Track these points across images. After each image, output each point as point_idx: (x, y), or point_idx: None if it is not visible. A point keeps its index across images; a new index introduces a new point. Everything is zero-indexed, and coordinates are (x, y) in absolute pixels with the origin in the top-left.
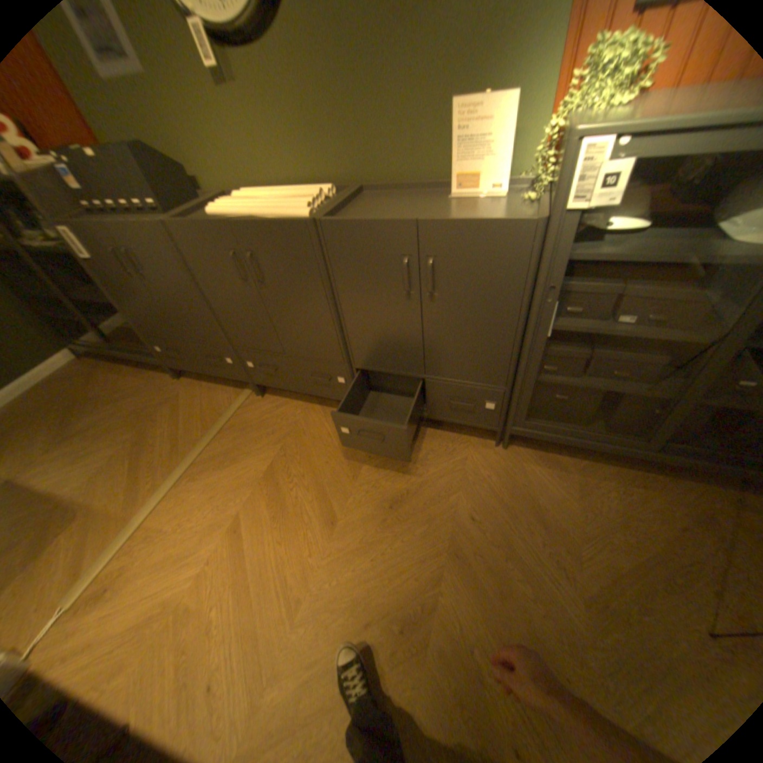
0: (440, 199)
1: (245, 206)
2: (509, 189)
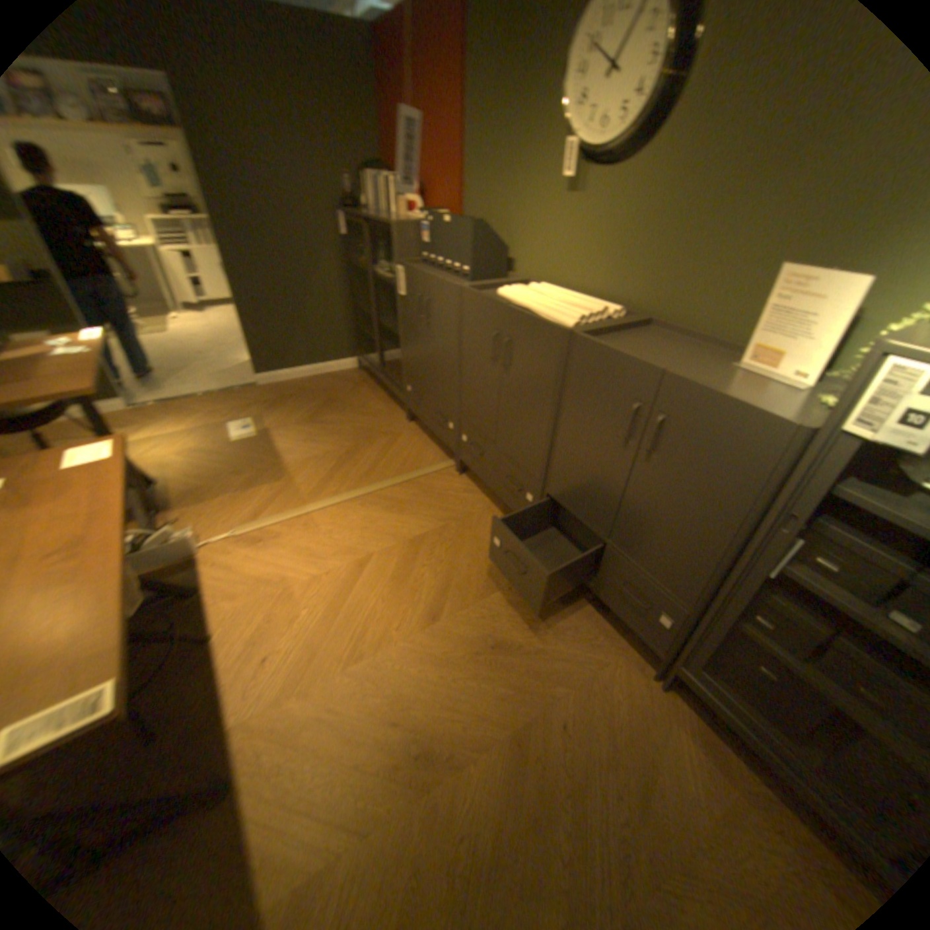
0: (725, 361)
1: (529, 297)
2: (818, 383)
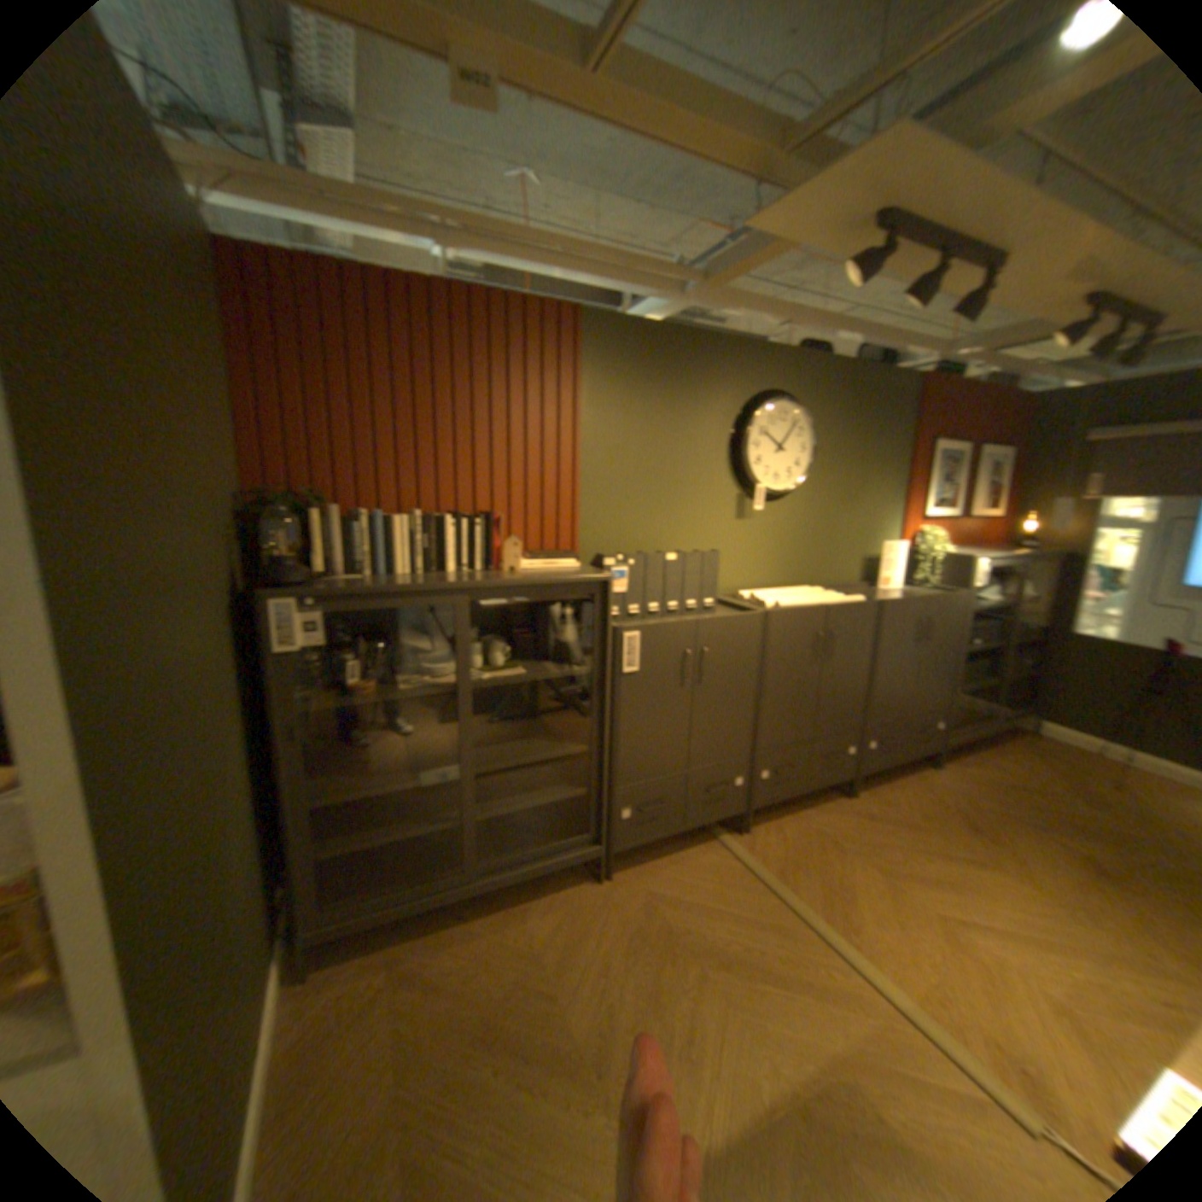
0: (877, 591)
1: (799, 598)
2: (902, 585)
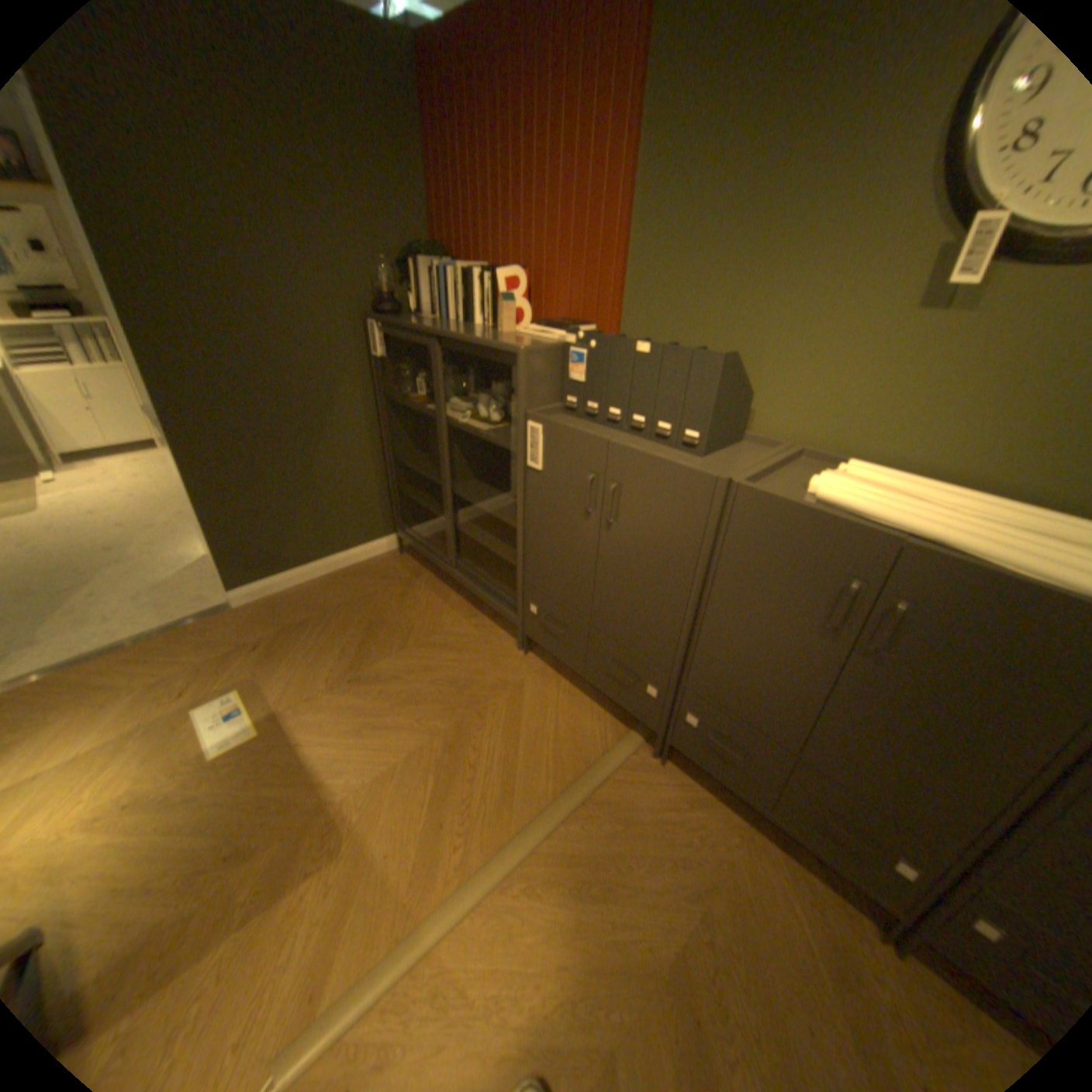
0: None
1: (908, 508)
2: None
